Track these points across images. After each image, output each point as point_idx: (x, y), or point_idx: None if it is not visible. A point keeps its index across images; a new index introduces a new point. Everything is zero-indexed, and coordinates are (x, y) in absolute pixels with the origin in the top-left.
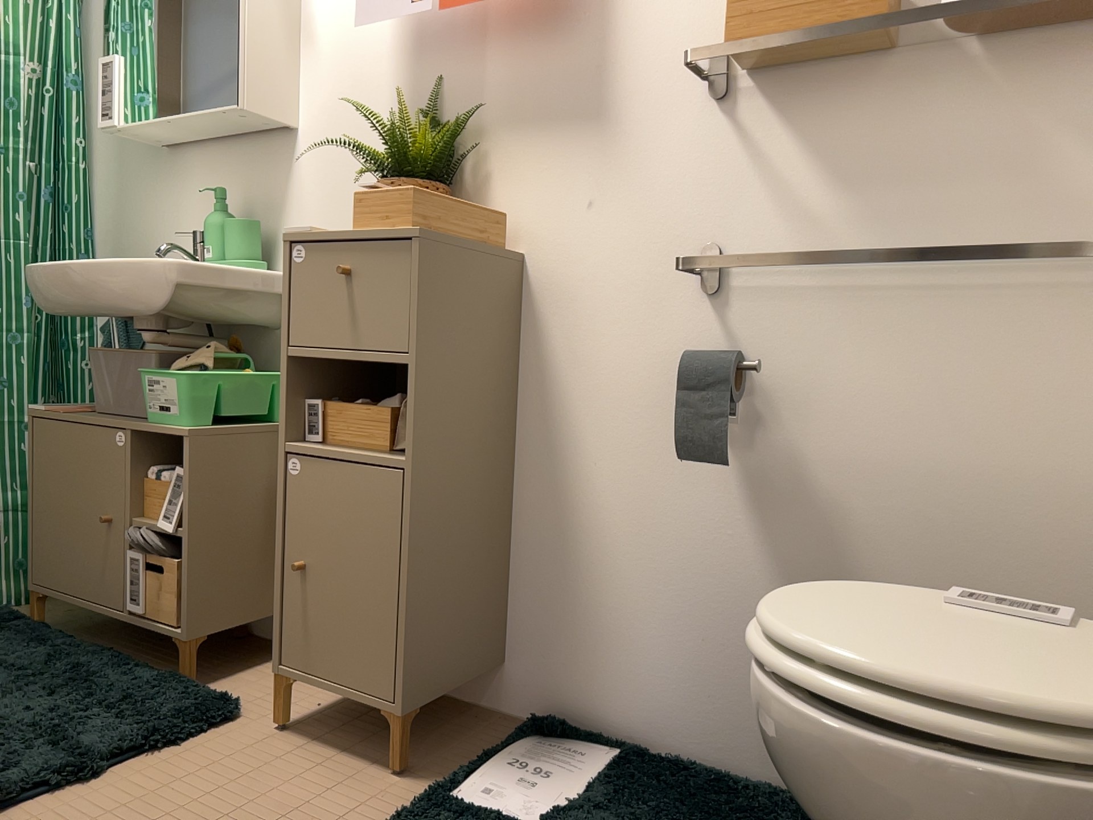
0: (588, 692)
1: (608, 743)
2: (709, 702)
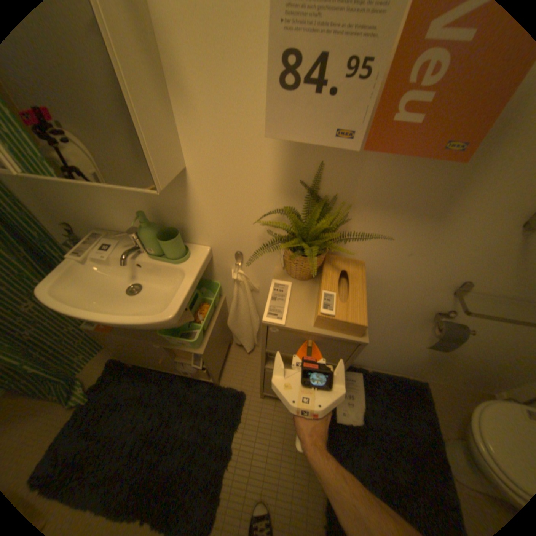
0: None
1: (357, 372)
2: (390, 364)
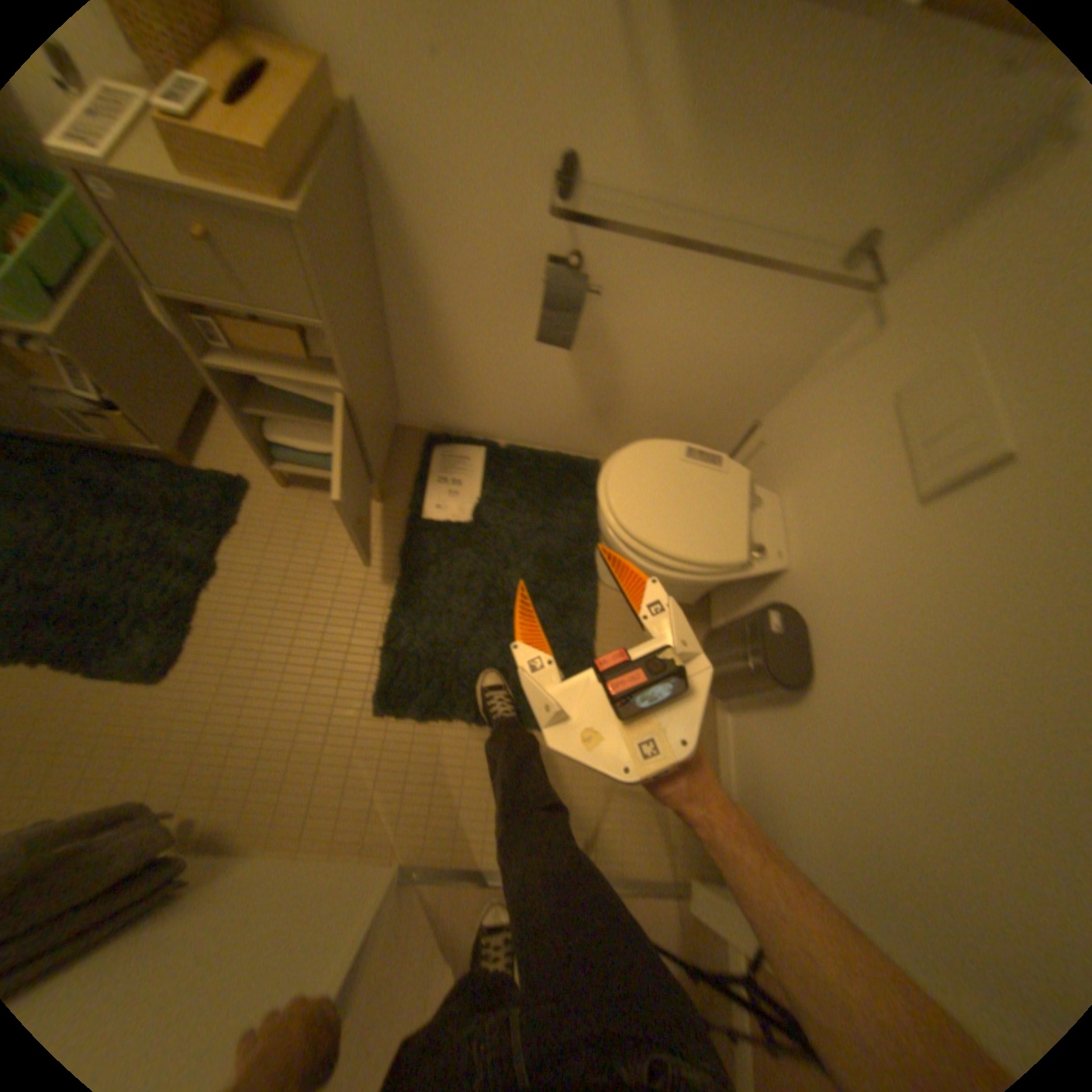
0: (461, 420)
1: (478, 446)
2: (532, 425)
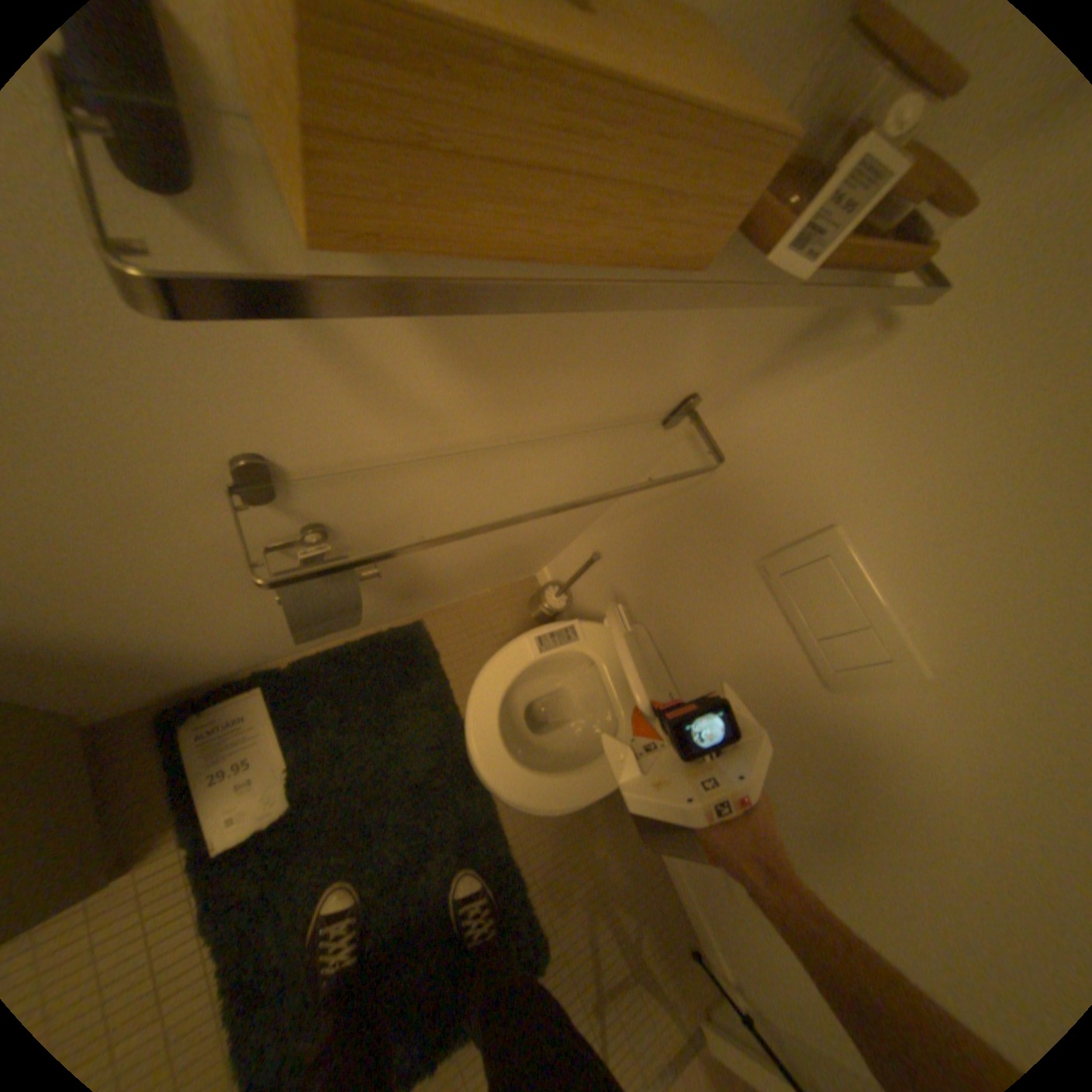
0: (197, 678)
1: (242, 690)
2: None
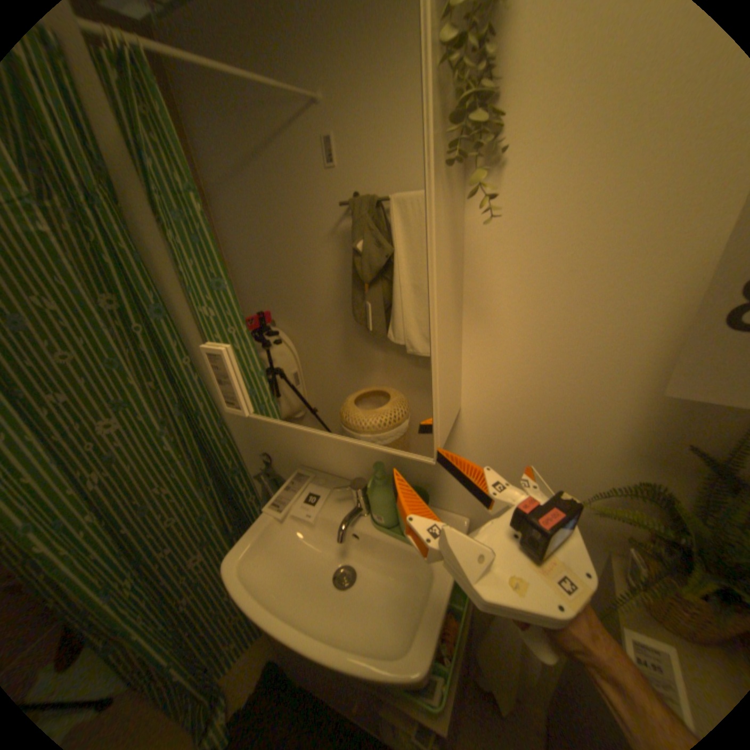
0: None
1: None
2: None
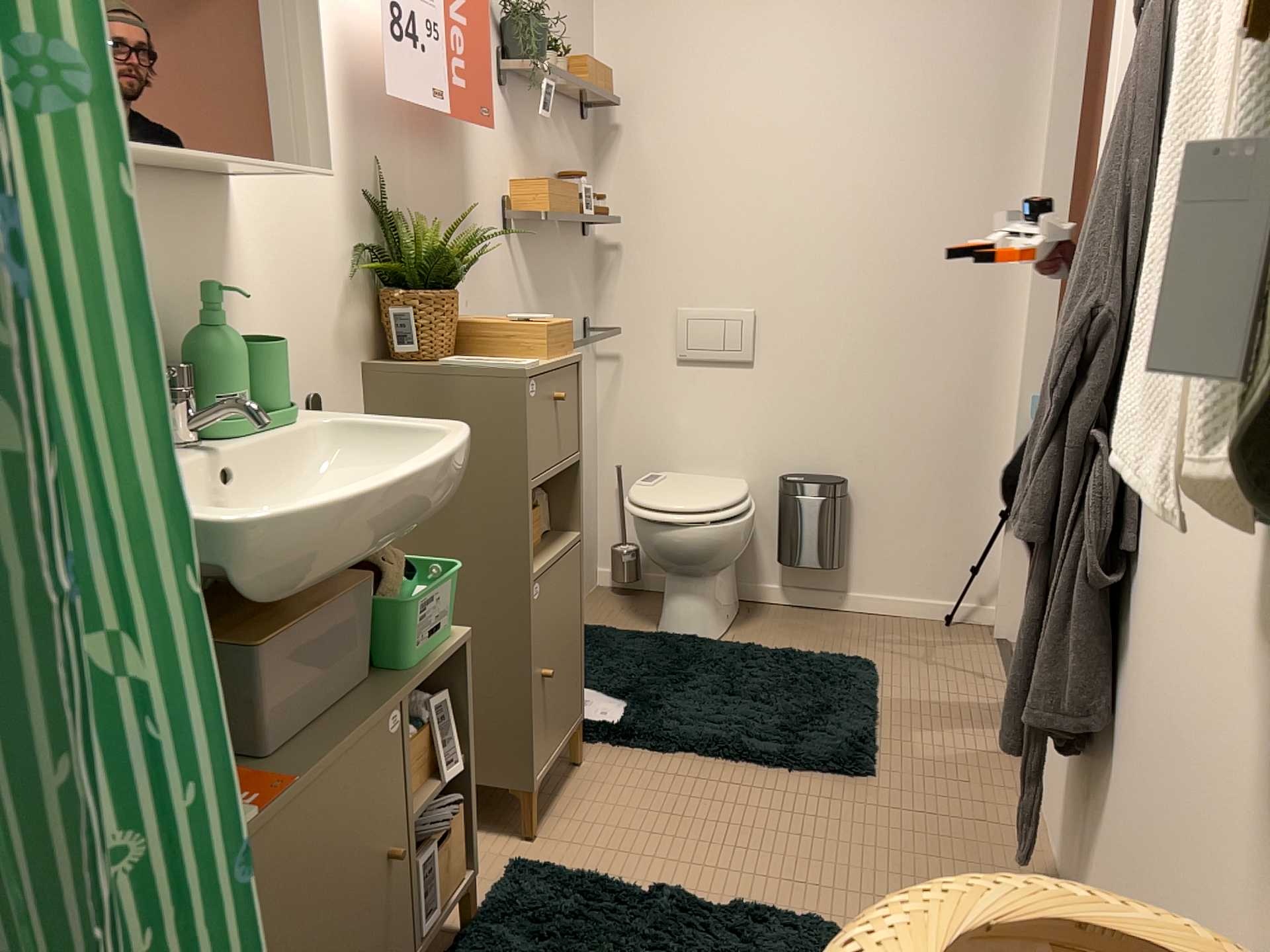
0: None
1: None
2: None
